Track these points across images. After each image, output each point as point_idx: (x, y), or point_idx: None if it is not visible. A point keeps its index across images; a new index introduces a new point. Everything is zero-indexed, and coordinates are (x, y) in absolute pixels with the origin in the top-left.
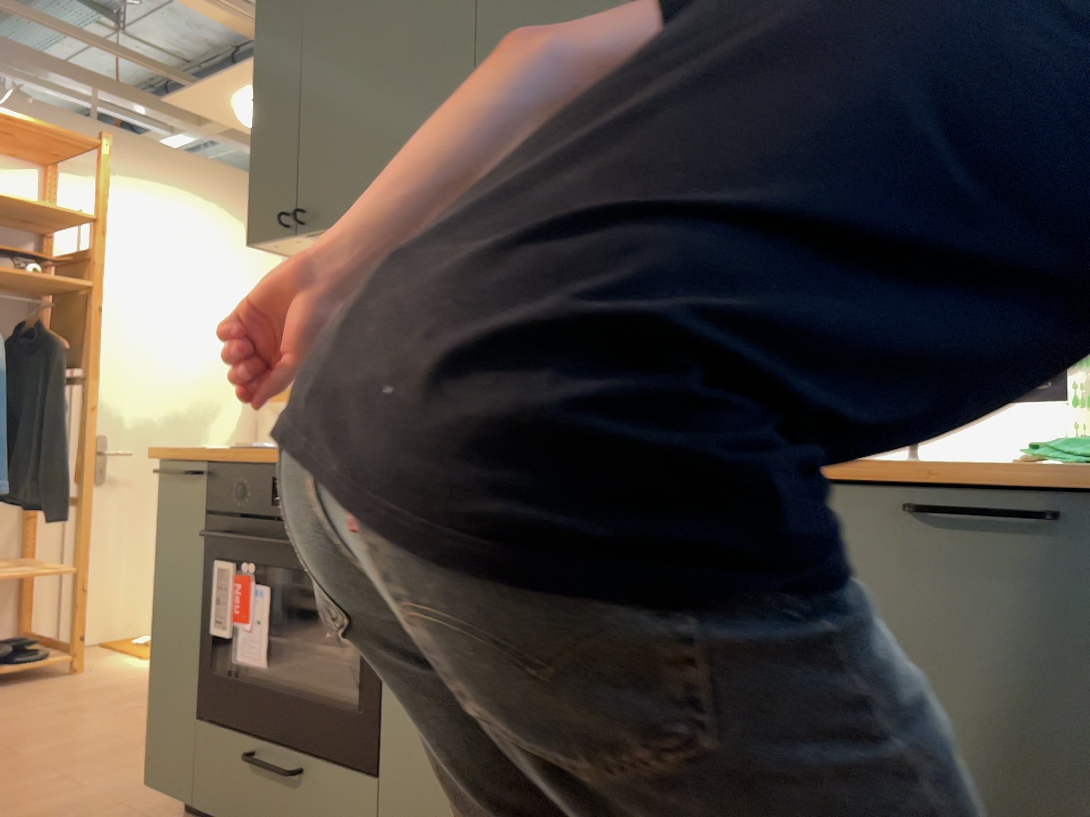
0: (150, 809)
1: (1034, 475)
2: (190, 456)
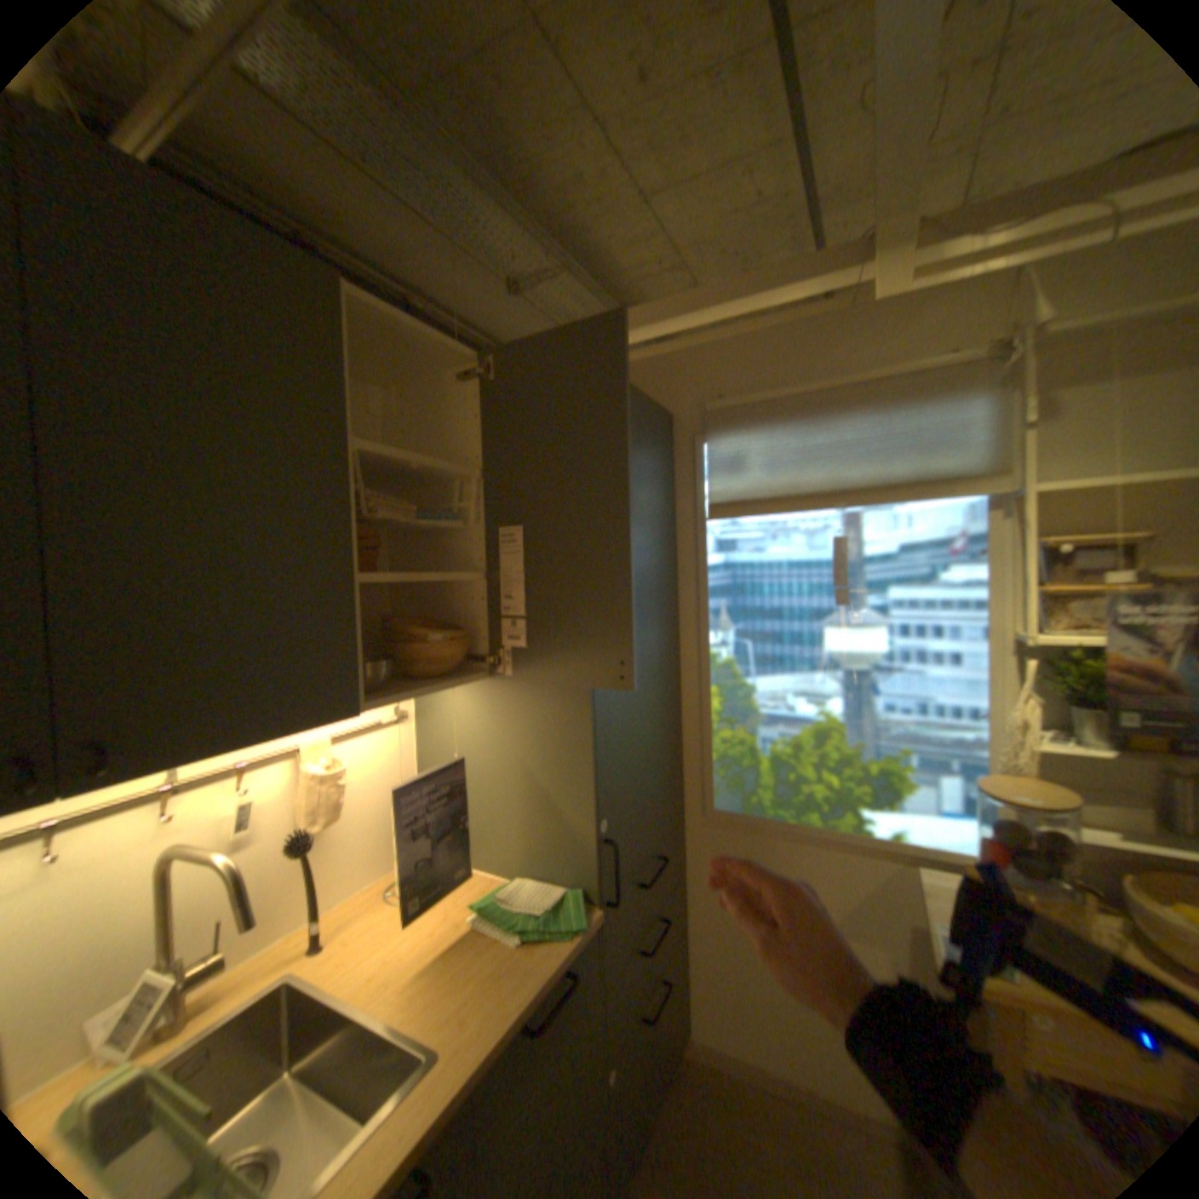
0: None
1: (568, 964)
2: None
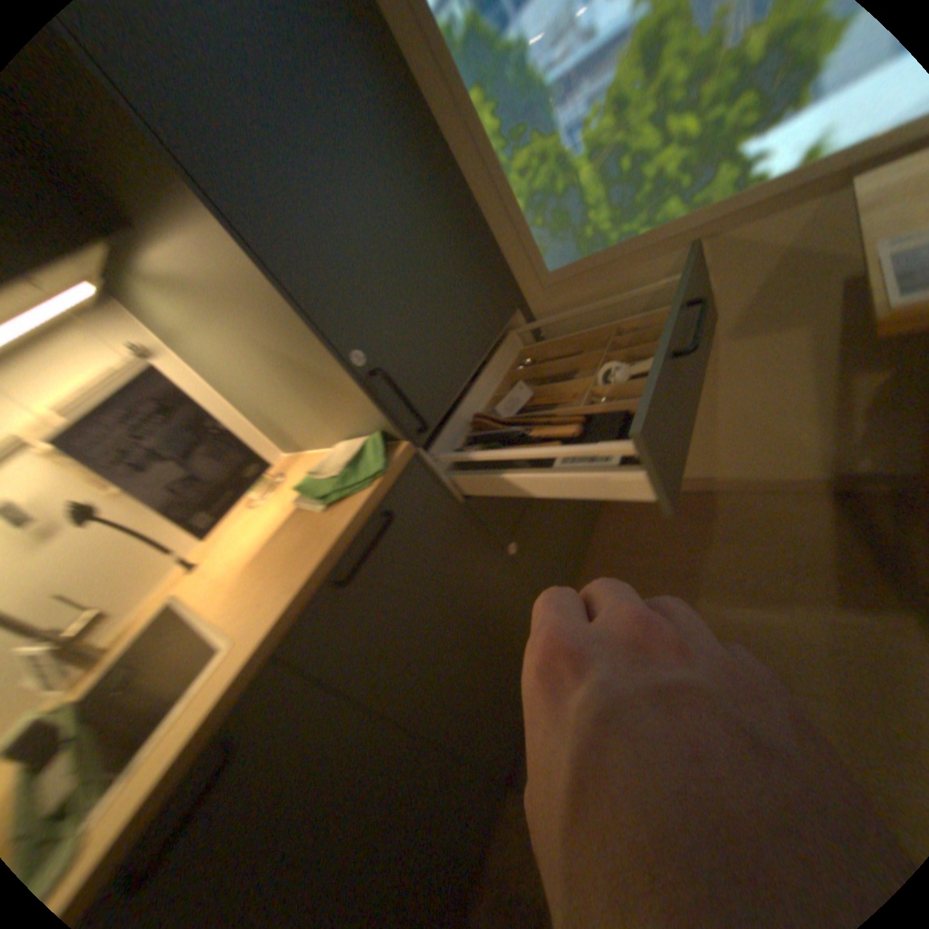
0: None
1: (371, 507)
2: None
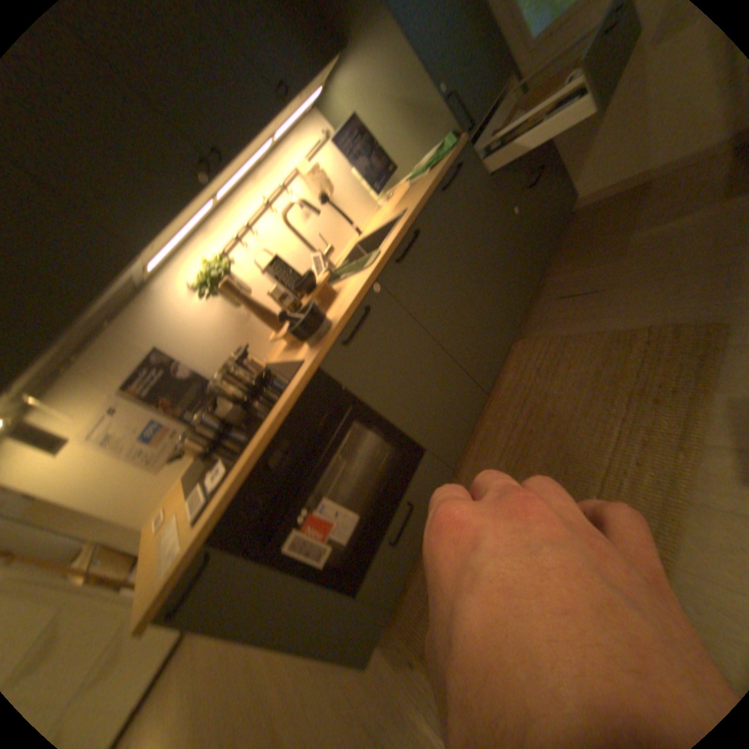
0: (360, 678)
1: (452, 155)
2: (183, 560)
